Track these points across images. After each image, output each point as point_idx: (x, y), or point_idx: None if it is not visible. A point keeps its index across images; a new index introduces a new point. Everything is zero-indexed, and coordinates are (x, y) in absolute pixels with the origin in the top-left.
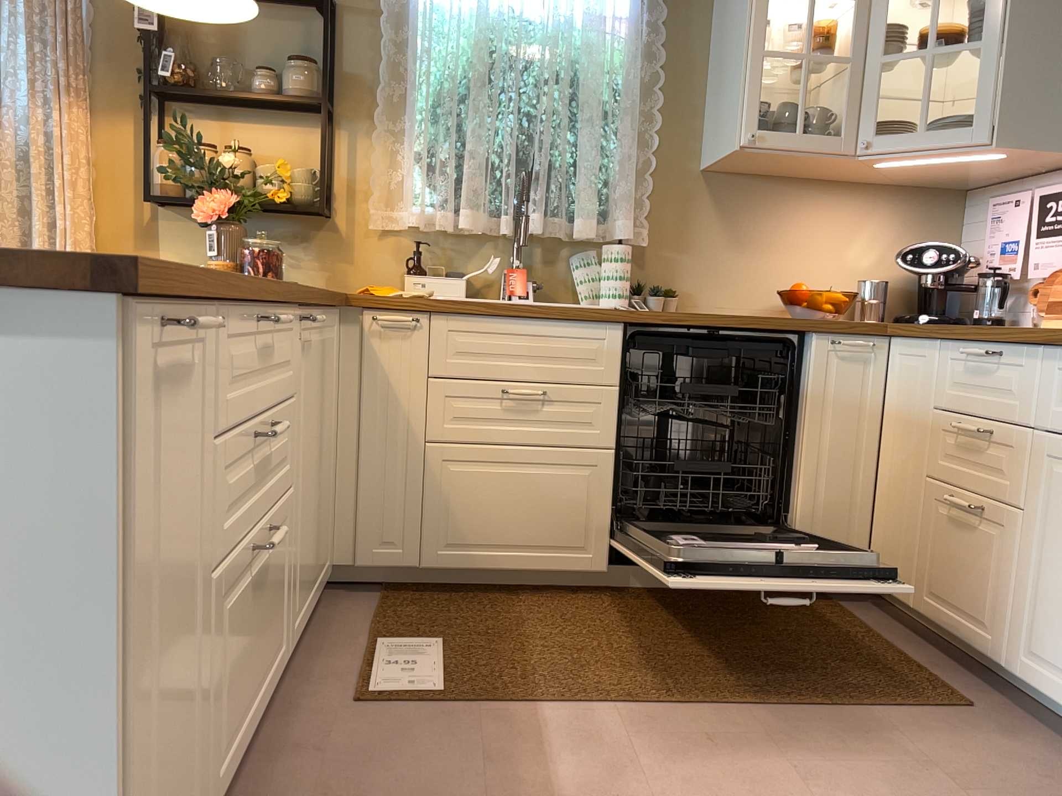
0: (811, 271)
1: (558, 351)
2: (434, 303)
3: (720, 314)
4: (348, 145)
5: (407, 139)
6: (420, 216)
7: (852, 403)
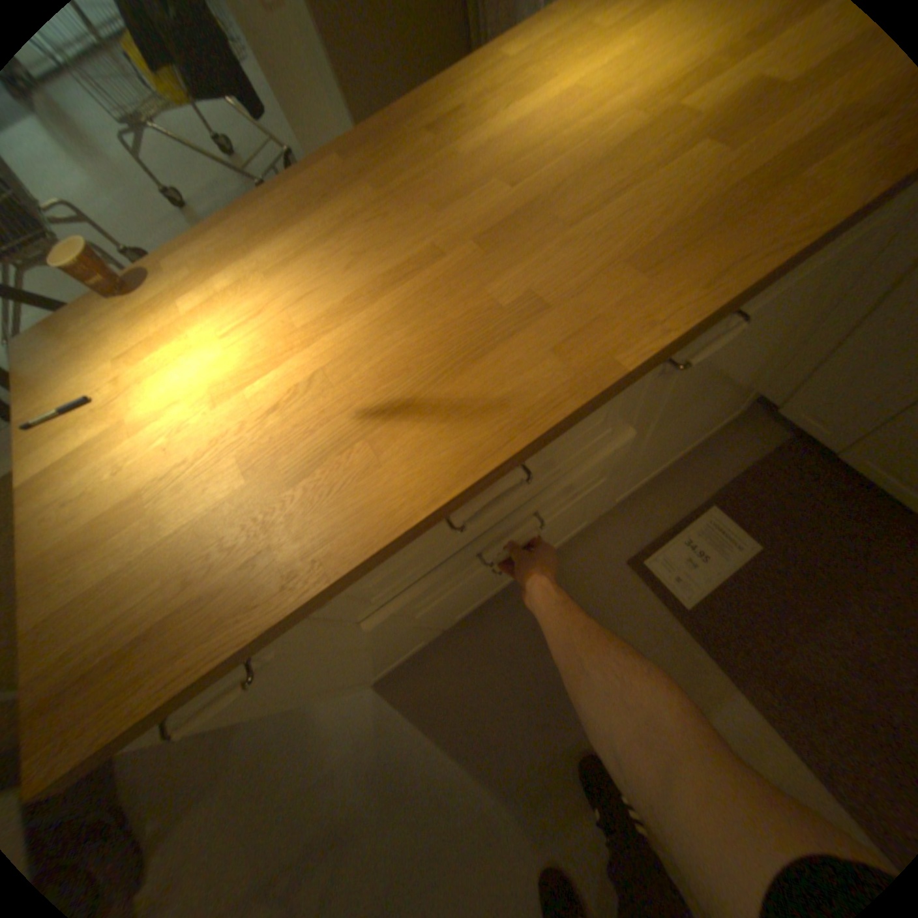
0: None
1: None
2: None
3: None
4: None
5: None
6: None
7: None
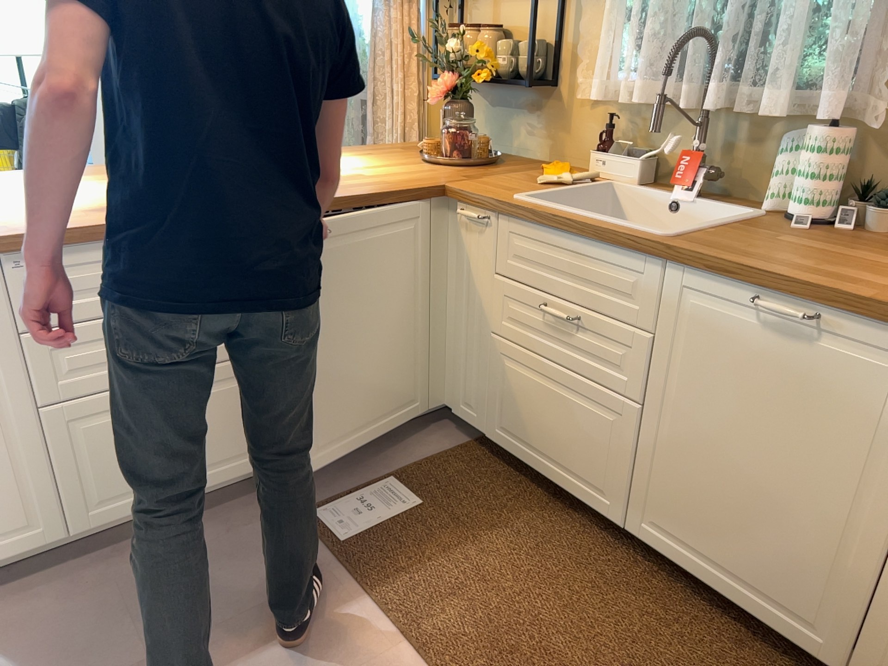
0: None
1: (595, 276)
2: (498, 203)
3: None
4: (572, 11)
5: None
6: (605, 89)
7: None
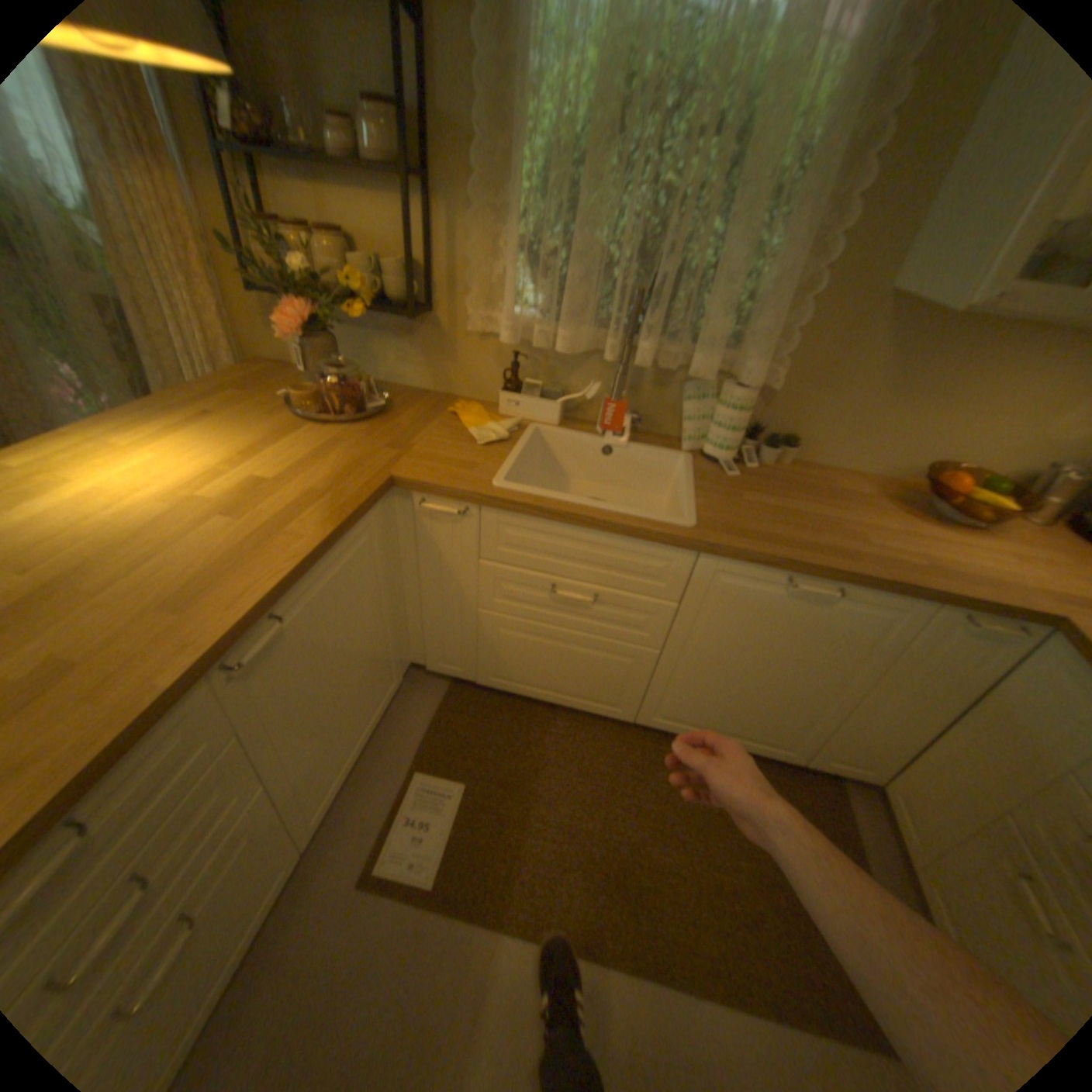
0: (987, 436)
1: (616, 562)
2: (484, 499)
3: (842, 468)
4: (444, 222)
5: (508, 218)
6: (515, 329)
7: (956, 674)
